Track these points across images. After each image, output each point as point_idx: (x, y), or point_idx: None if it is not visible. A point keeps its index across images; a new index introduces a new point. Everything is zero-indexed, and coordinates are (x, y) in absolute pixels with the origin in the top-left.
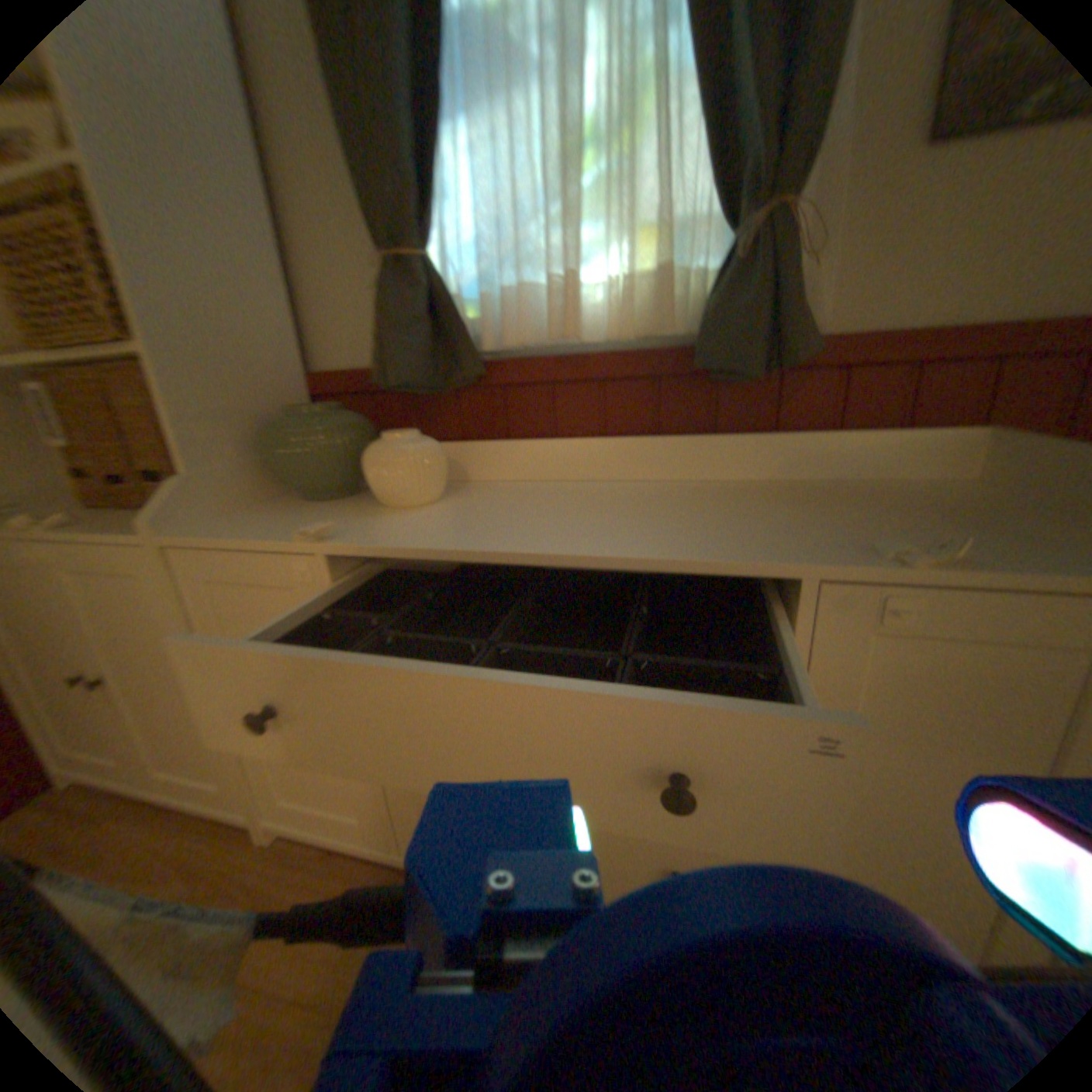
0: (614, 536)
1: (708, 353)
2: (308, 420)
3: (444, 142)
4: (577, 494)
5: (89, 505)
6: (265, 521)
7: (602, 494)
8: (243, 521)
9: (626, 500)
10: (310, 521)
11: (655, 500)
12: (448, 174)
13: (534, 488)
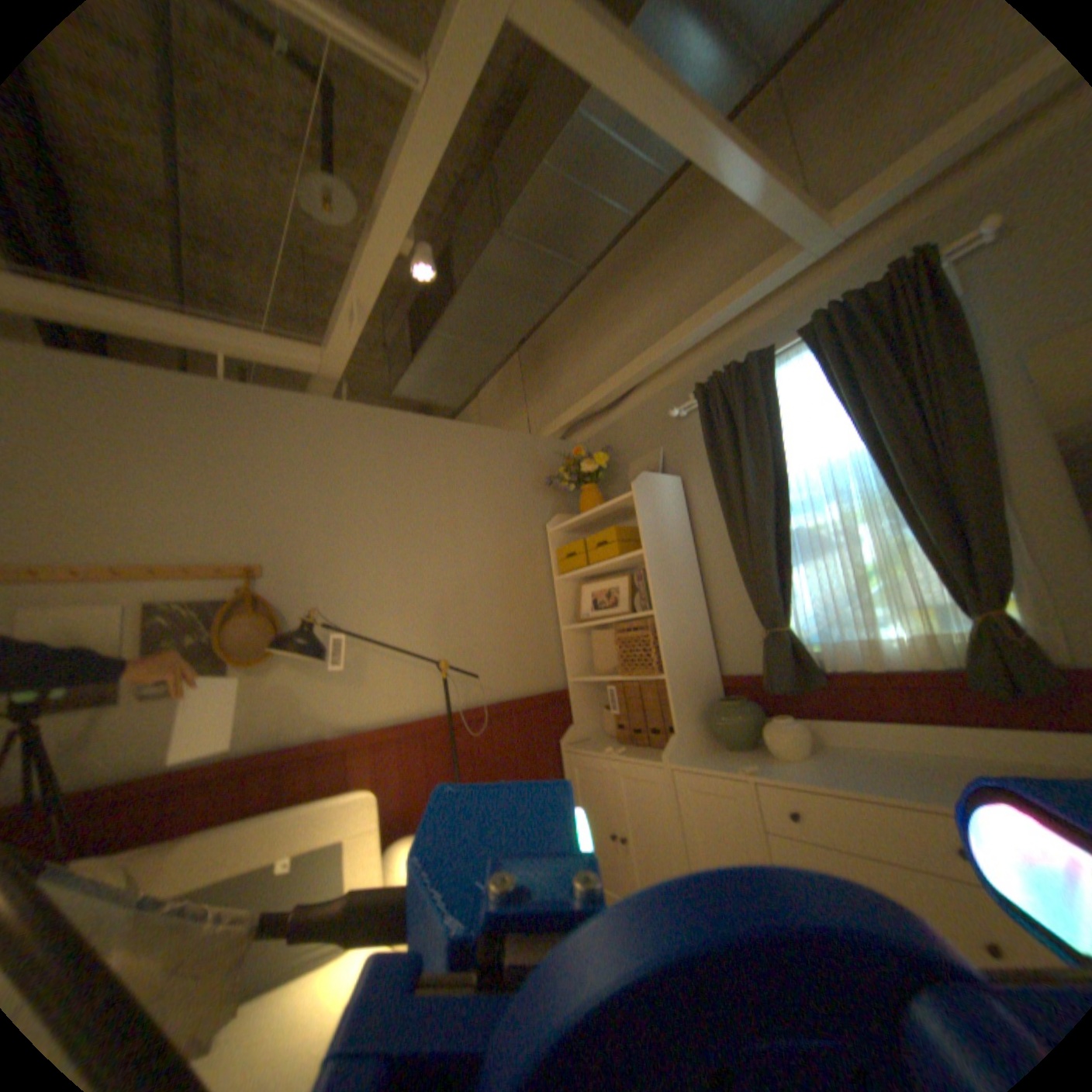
0: (913, 790)
1: (971, 681)
2: (730, 708)
3: (791, 578)
4: (899, 761)
5: (617, 742)
6: (713, 760)
7: (917, 763)
8: (701, 759)
9: (933, 769)
10: (736, 763)
11: (954, 771)
12: (794, 591)
13: (869, 754)
